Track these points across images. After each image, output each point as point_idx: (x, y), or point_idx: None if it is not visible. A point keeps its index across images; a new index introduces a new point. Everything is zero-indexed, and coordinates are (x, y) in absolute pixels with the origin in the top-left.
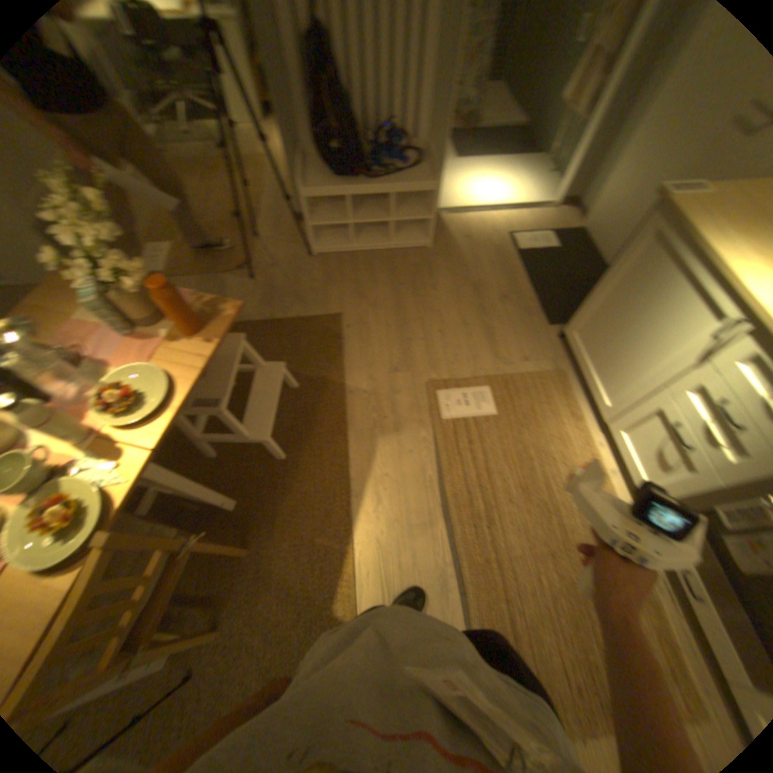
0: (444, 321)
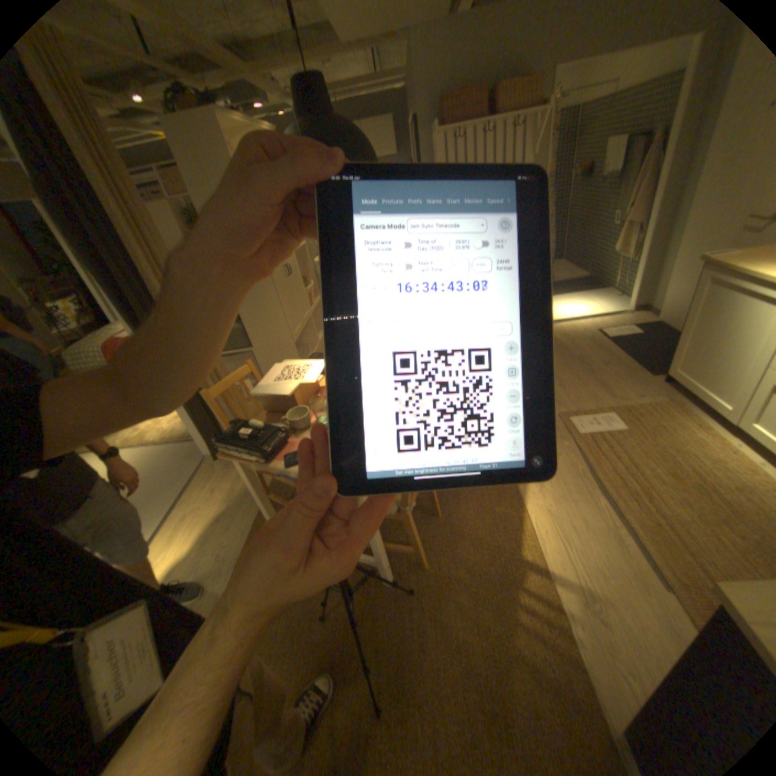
0: (560, 379)
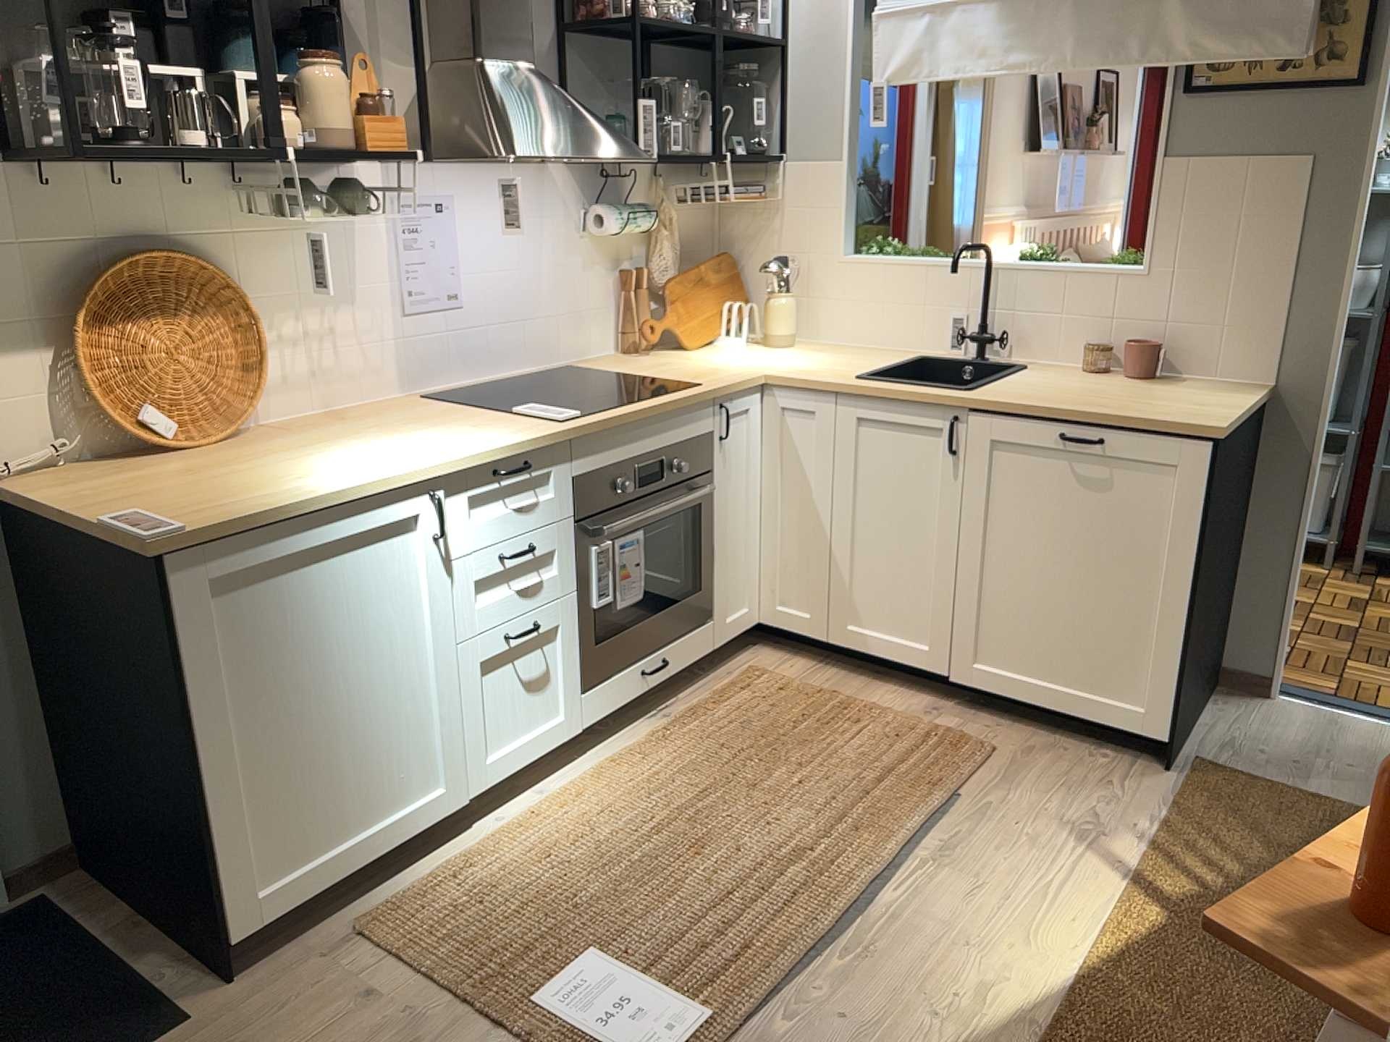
0: None
